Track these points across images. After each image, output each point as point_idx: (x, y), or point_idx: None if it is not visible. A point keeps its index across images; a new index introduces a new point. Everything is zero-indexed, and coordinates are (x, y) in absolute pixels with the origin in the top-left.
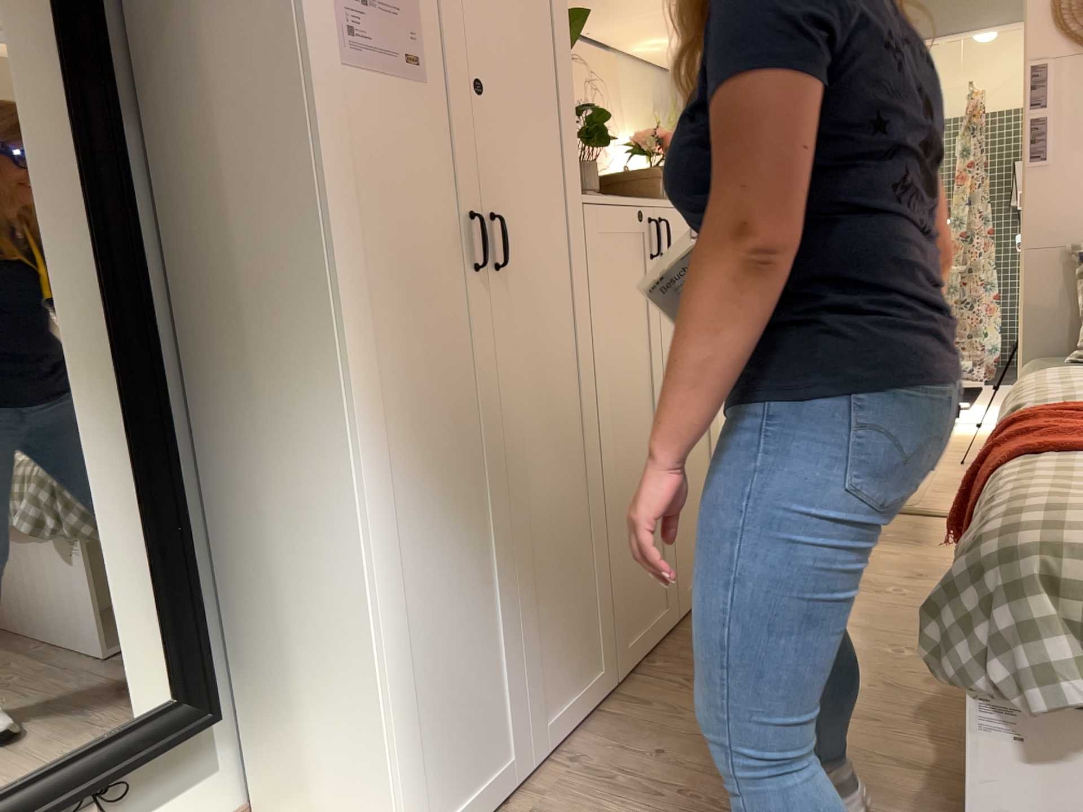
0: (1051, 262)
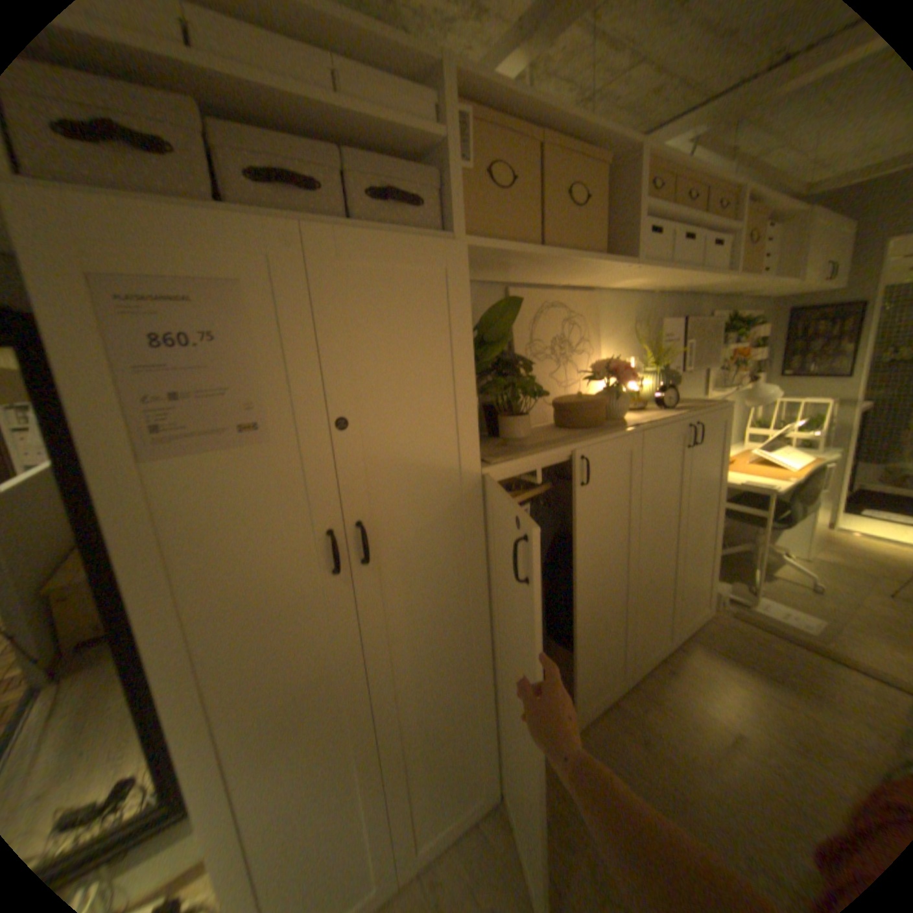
0: None
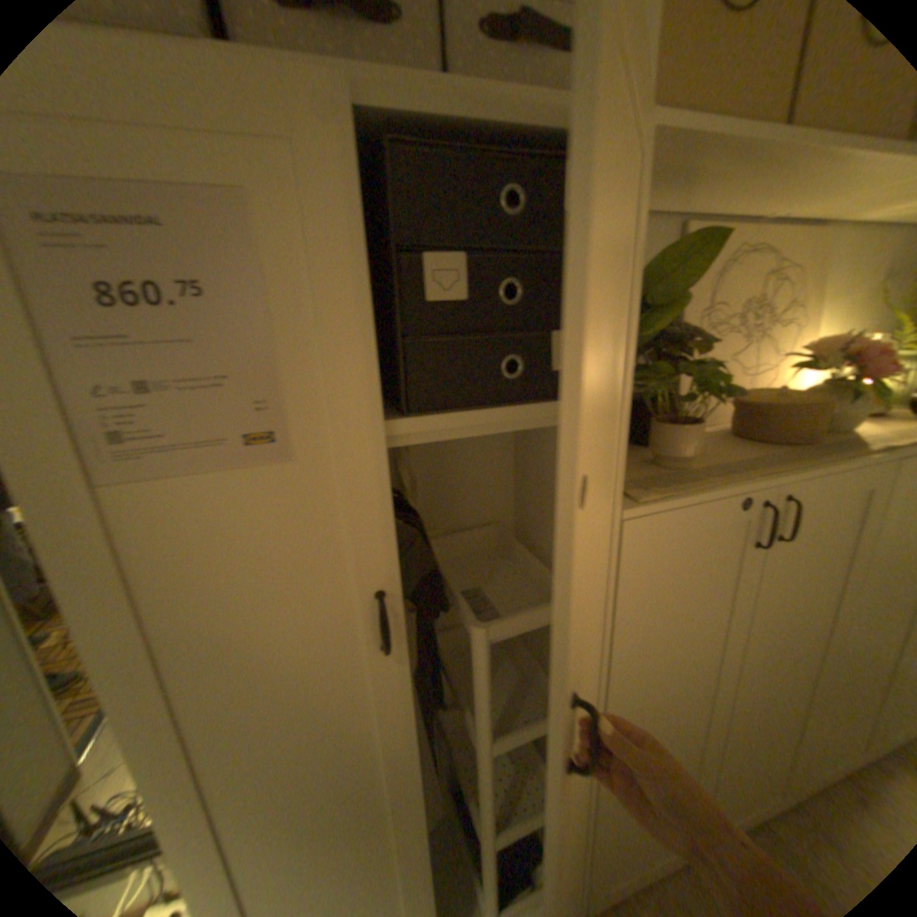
0: None
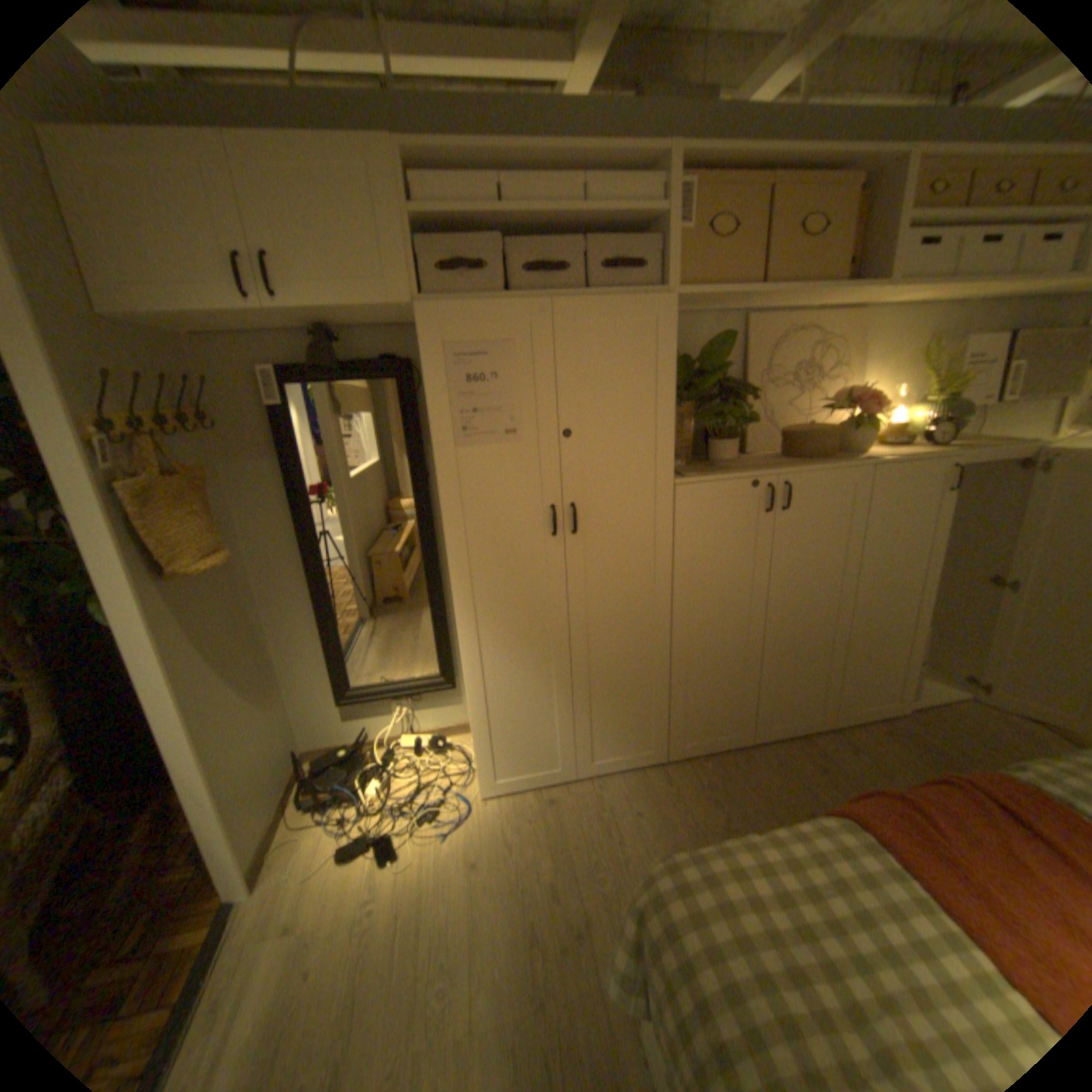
0: None
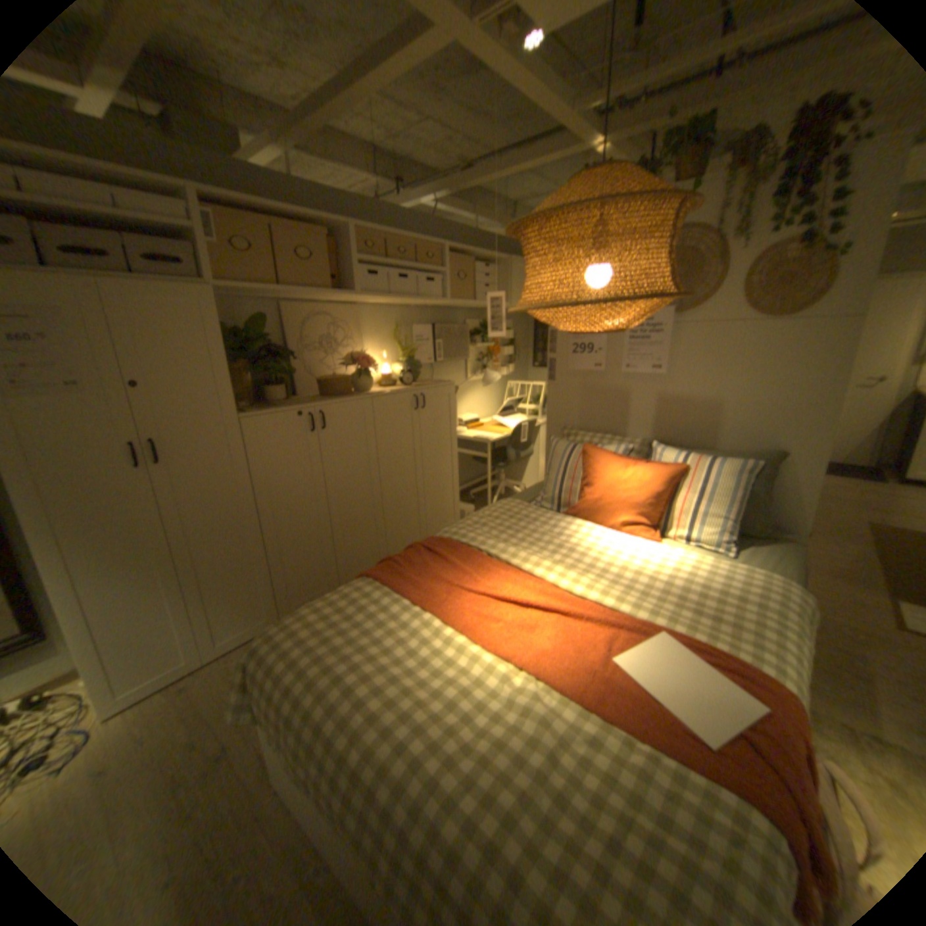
0: (556, 432)
